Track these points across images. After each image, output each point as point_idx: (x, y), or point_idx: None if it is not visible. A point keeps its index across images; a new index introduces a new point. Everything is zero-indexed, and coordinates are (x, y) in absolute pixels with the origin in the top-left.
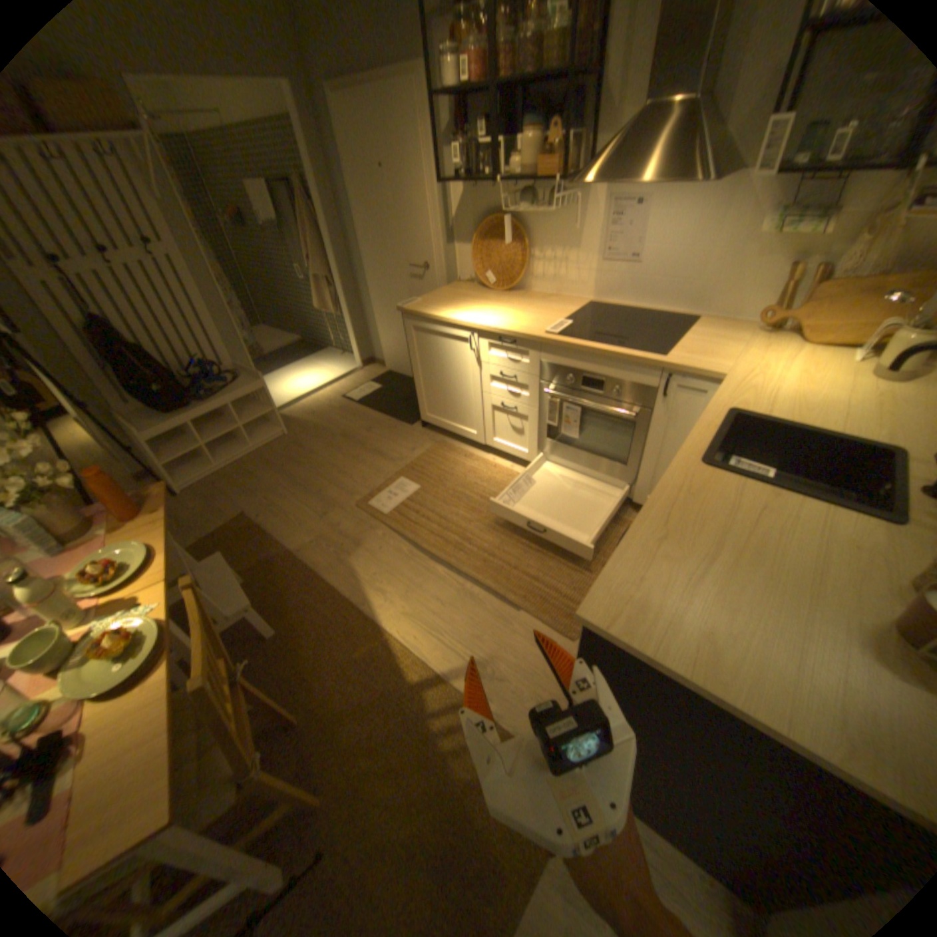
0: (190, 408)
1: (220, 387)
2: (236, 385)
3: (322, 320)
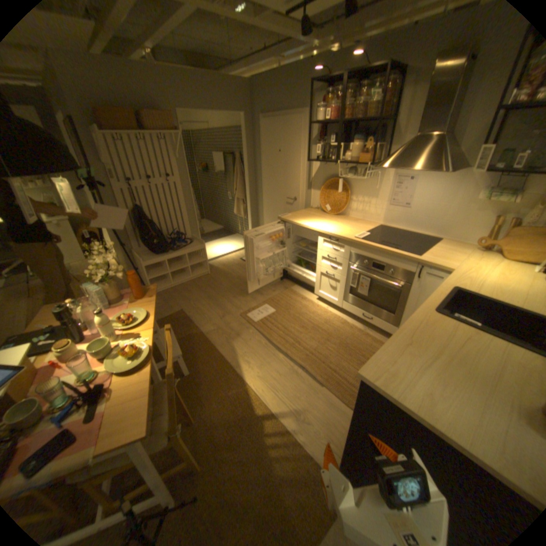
0: (168, 253)
1: (183, 245)
2: (191, 245)
3: (236, 219)
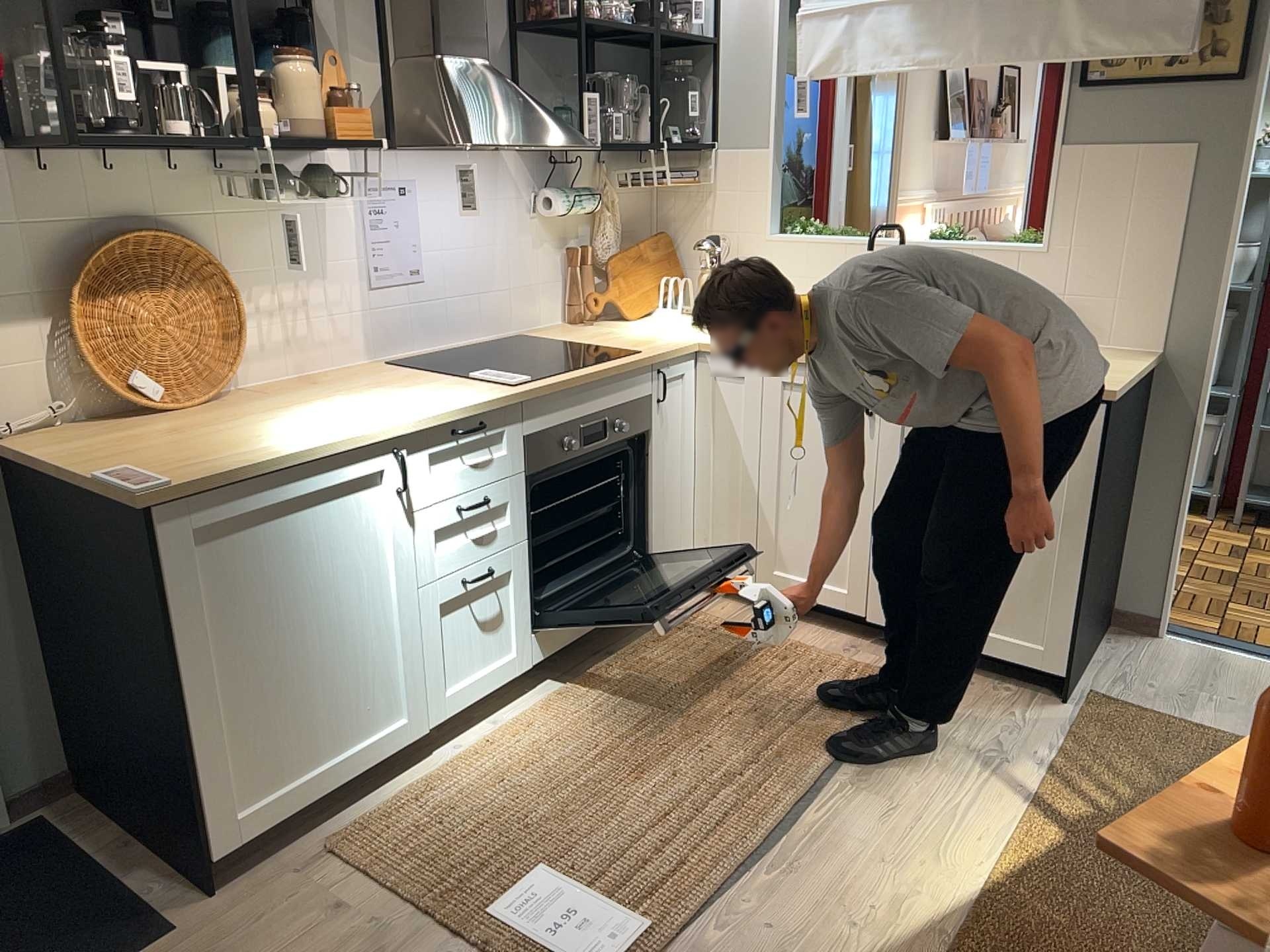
0: None
1: None
2: None
3: None
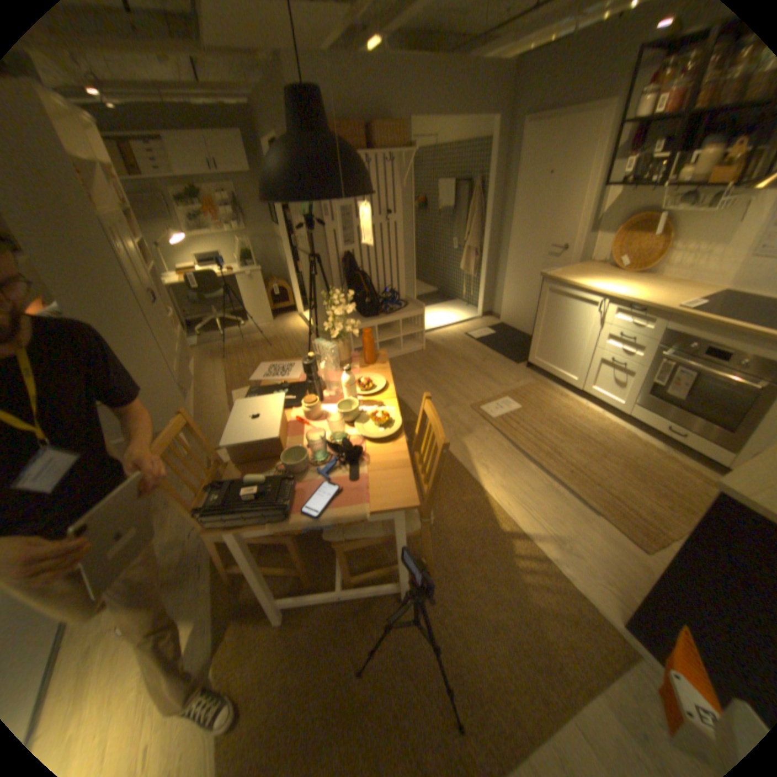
0: (379, 317)
1: (397, 308)
2: (407, 309)
3: (459, 278)
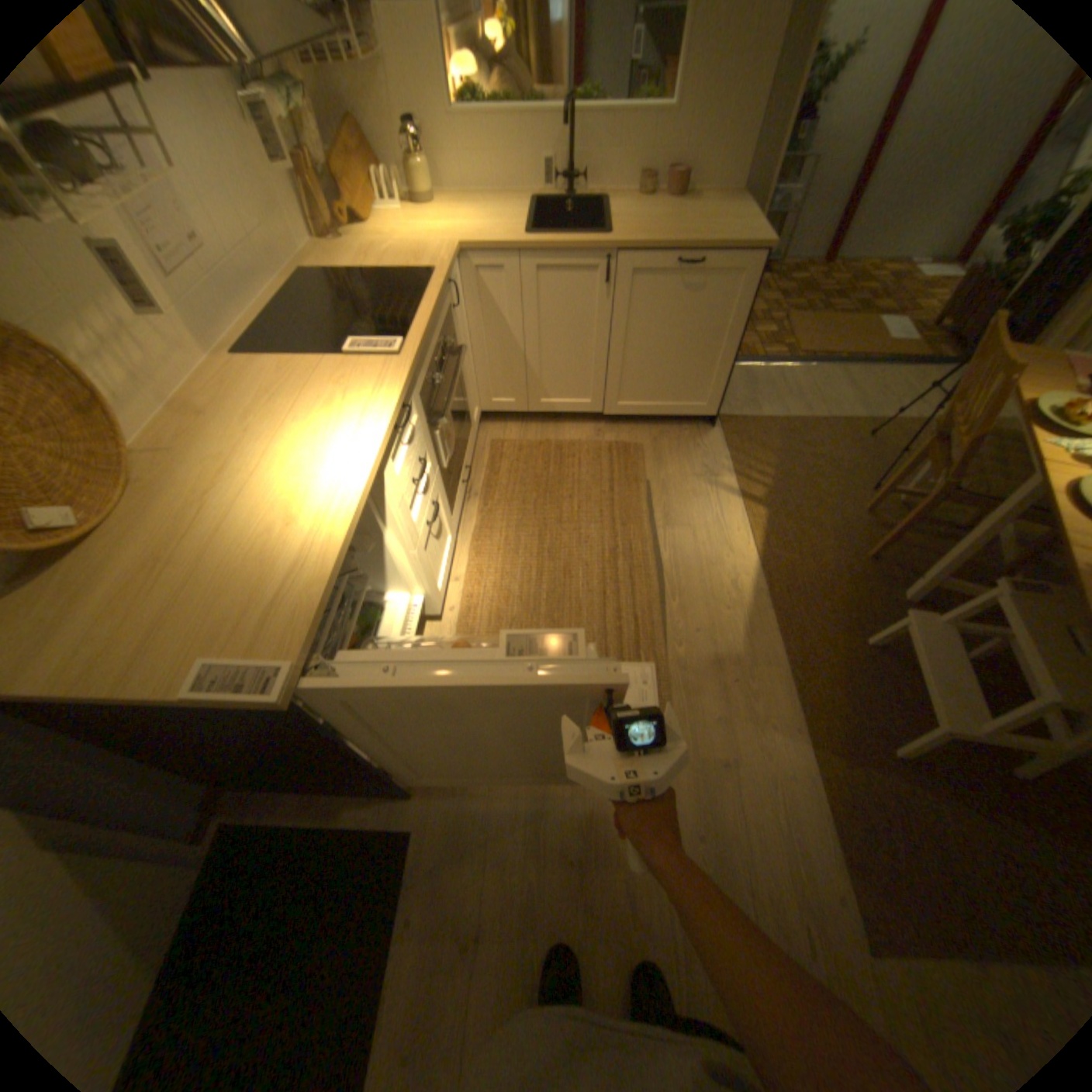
0: None
1: None
2: None
3: None
